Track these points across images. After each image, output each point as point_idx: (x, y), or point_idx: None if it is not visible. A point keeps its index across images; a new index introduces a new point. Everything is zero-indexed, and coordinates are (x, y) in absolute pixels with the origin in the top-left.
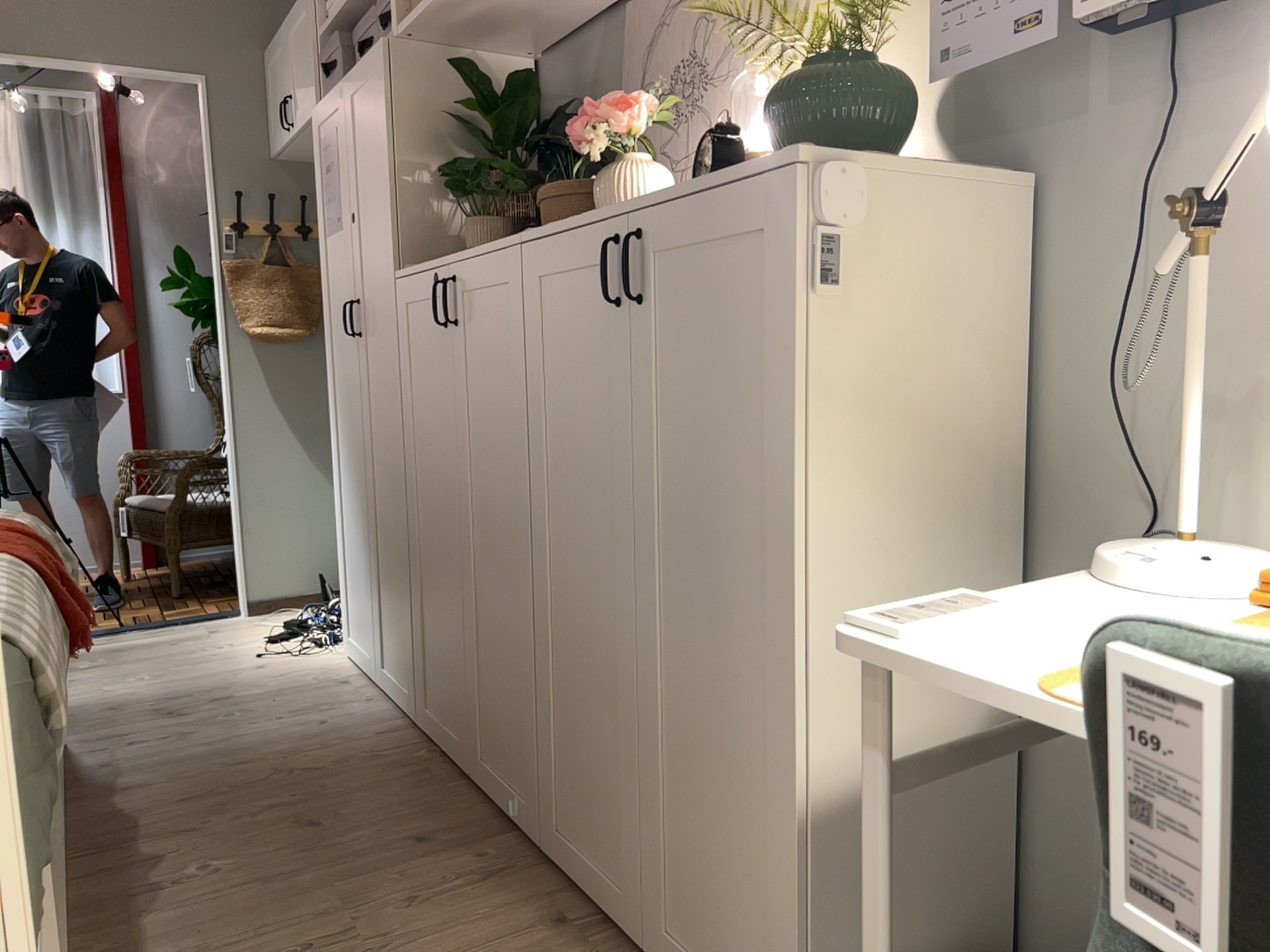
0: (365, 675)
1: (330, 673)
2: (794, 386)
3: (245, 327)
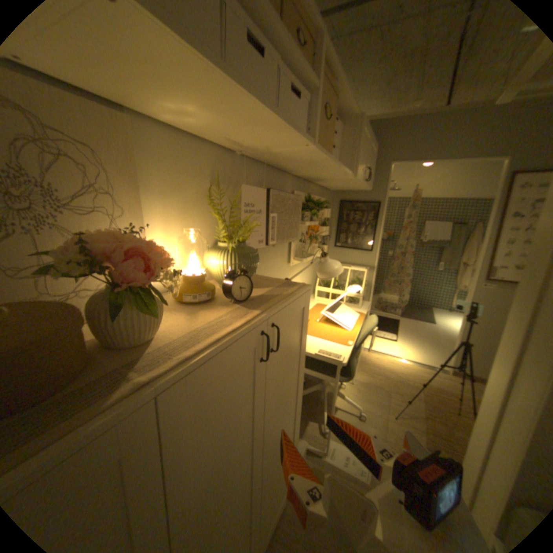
0: None
1: None
2: (305, 338)
3: None
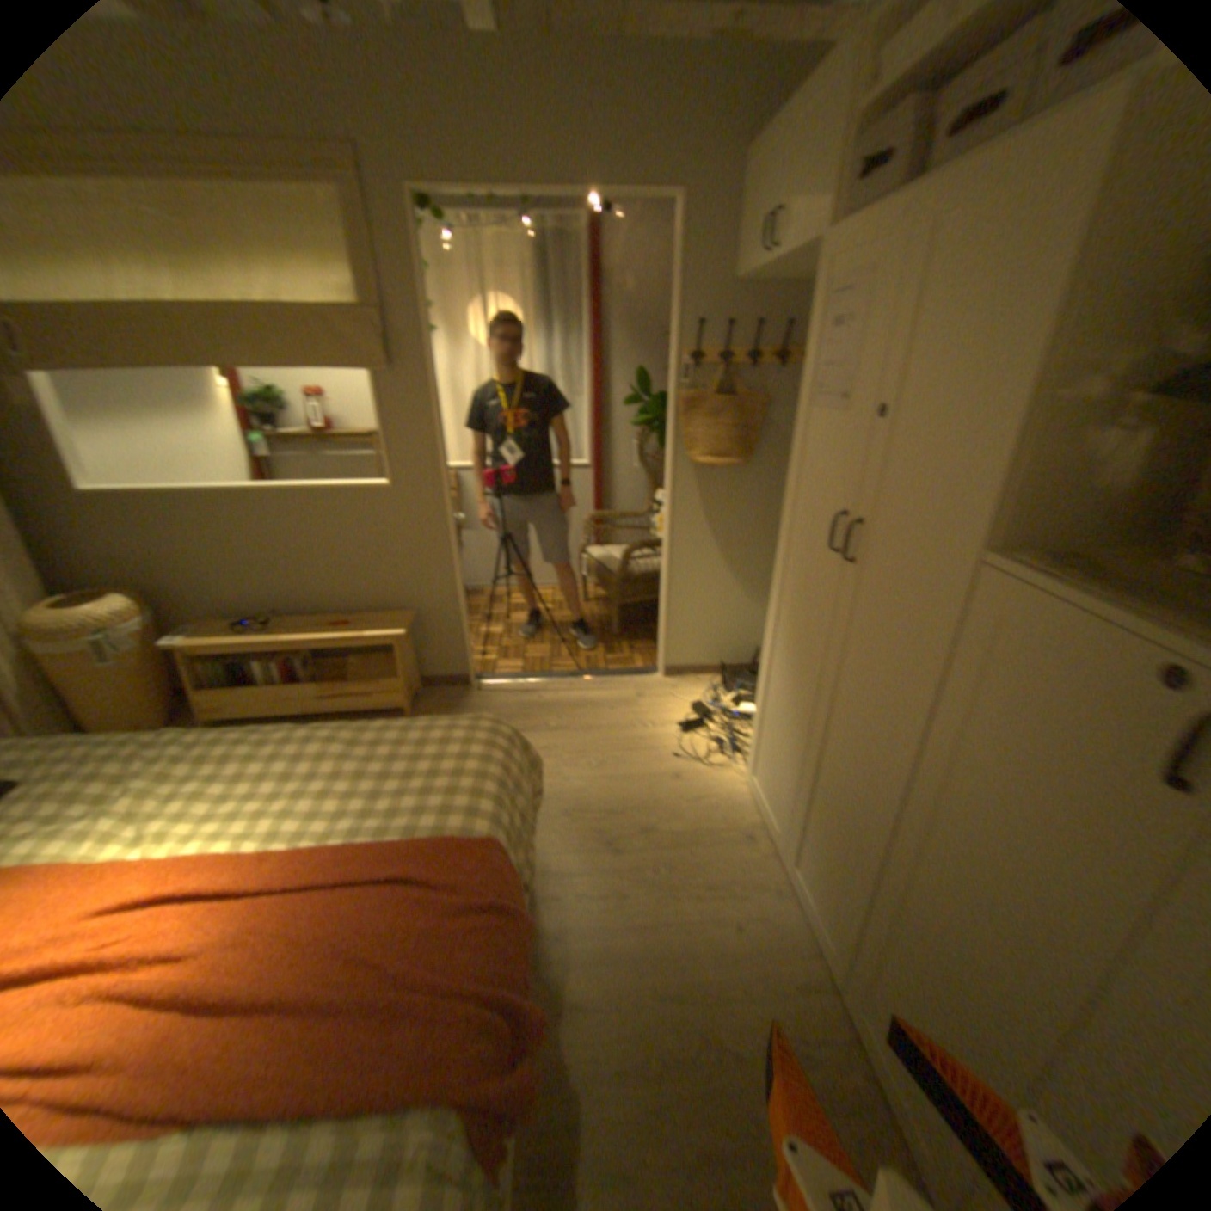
0: (768, 833)
1: (736, 814)
2: None
3: (691, 459)
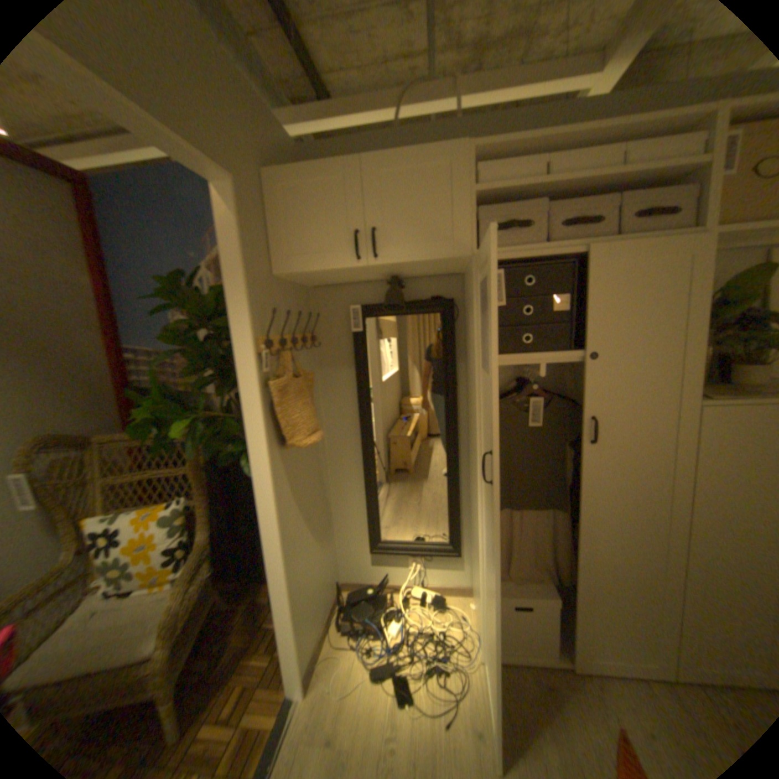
0: (537, 673)
1: (521, 692)
2: None
3: (296, 443)
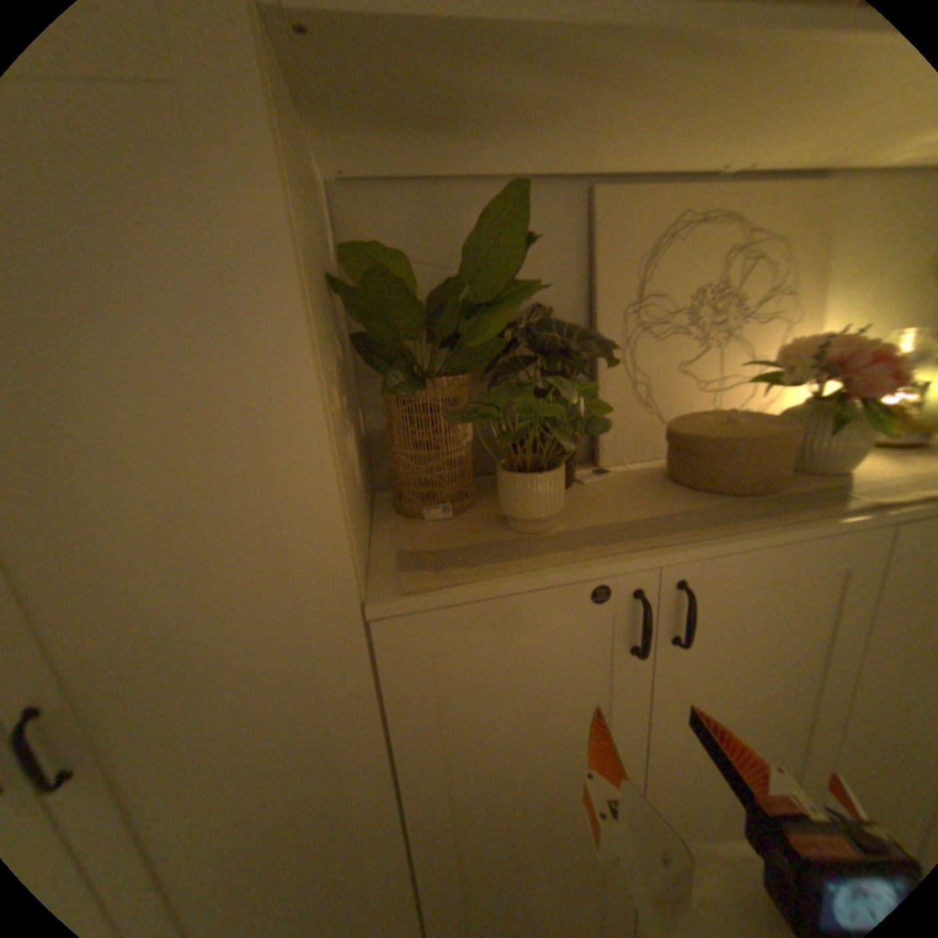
0: None
1: None
2: None
3: None
